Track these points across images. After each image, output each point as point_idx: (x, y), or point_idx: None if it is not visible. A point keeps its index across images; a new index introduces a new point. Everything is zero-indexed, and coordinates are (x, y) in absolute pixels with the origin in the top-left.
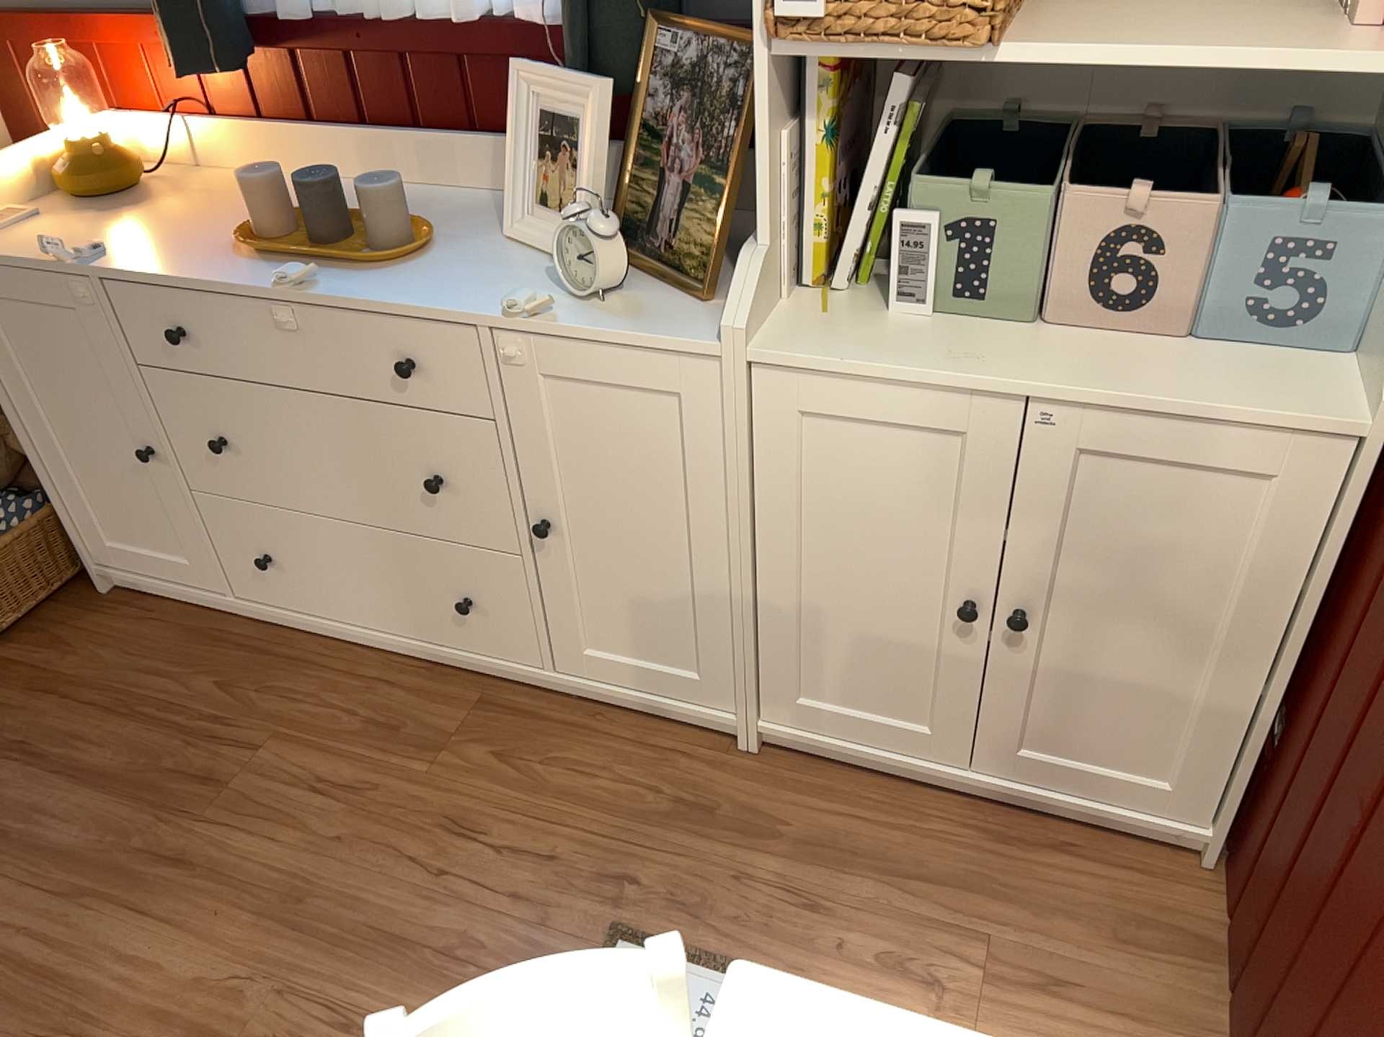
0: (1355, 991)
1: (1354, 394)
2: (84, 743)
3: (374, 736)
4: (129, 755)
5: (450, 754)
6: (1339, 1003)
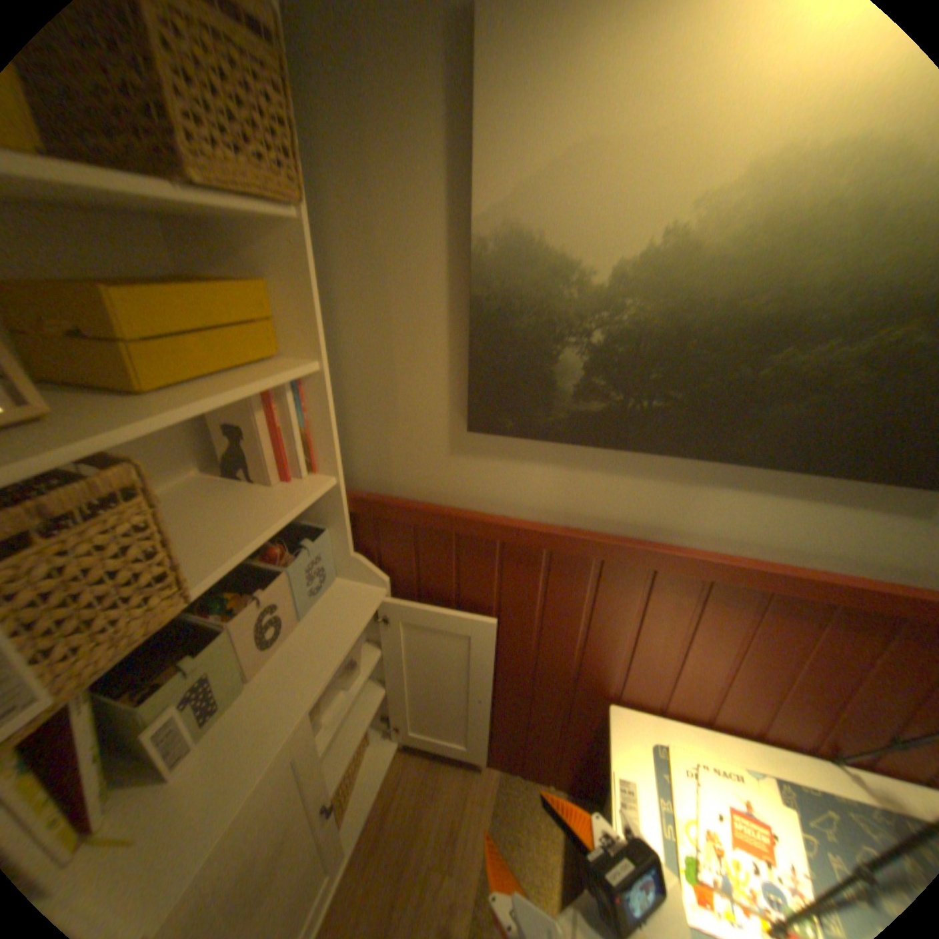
0: (545, 697)
1: (368, 583)
2: None
3: None
4: None
5: None
6: (540, 704)
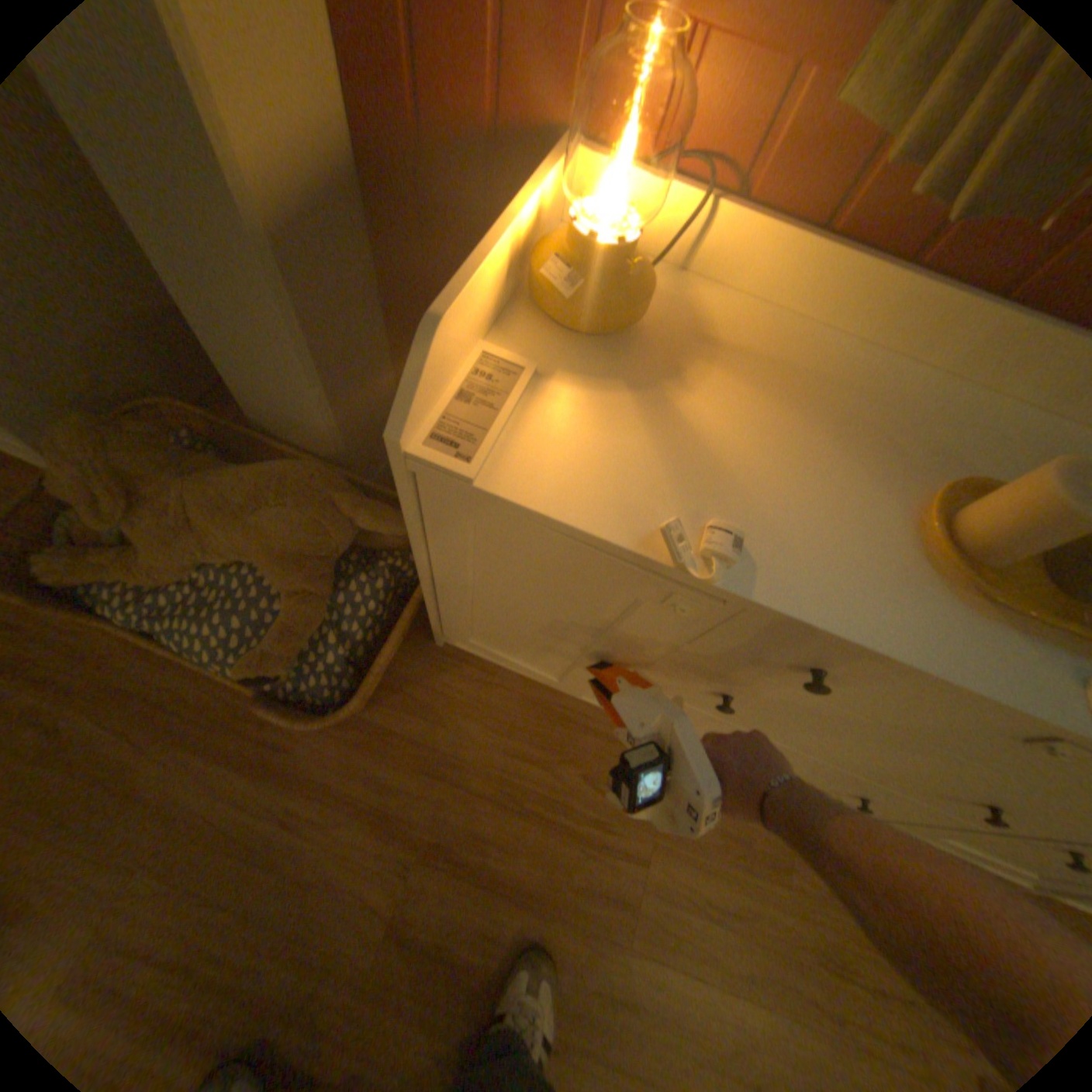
0: None
1: None
2: (485, 858)
3: (732, 860)
4: (533, 875)
5: (798, 884)
6: None
